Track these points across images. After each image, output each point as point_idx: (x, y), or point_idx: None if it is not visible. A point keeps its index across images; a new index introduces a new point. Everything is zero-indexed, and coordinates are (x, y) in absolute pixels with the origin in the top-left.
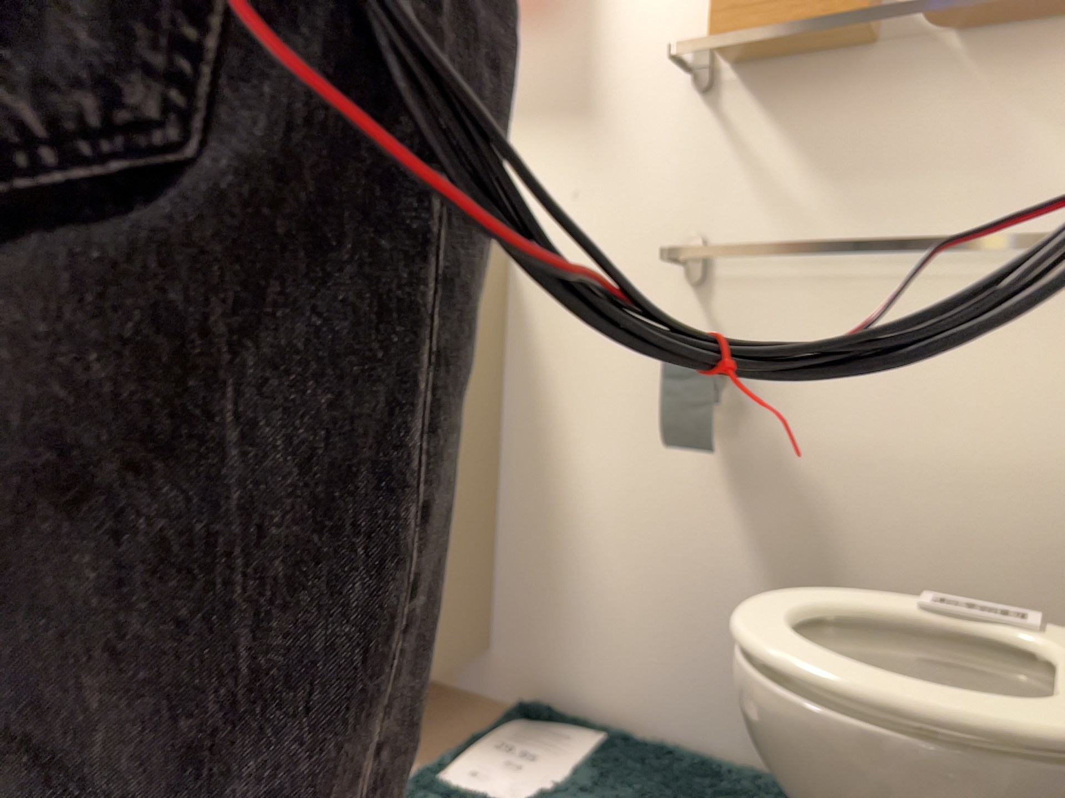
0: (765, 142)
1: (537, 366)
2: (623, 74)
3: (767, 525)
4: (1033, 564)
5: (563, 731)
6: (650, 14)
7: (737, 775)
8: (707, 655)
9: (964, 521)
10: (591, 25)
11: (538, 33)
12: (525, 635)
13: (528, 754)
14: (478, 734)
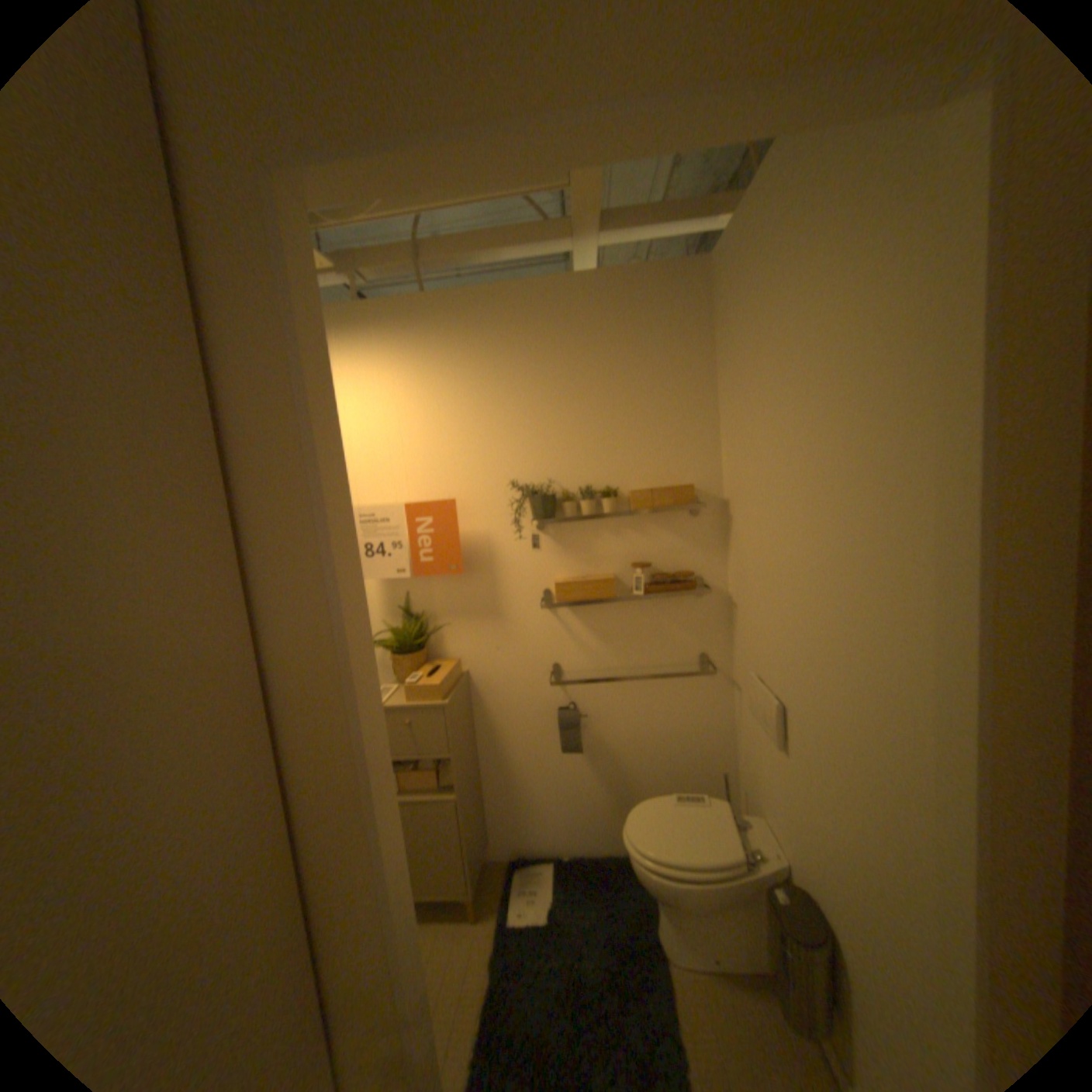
0: (579, 628)
1: (490, 722)
2: (513, 599)
3: (602, 770)
4: (691, 766)
5: (537, 877)
6: (522, 575)
7: (610, 870)
8: (586, 823)
9: (669, 756)
10: (494, 577)
11: (467, 578)
12: (504, 836)
13: (532, 899)
14: (506, 898)
